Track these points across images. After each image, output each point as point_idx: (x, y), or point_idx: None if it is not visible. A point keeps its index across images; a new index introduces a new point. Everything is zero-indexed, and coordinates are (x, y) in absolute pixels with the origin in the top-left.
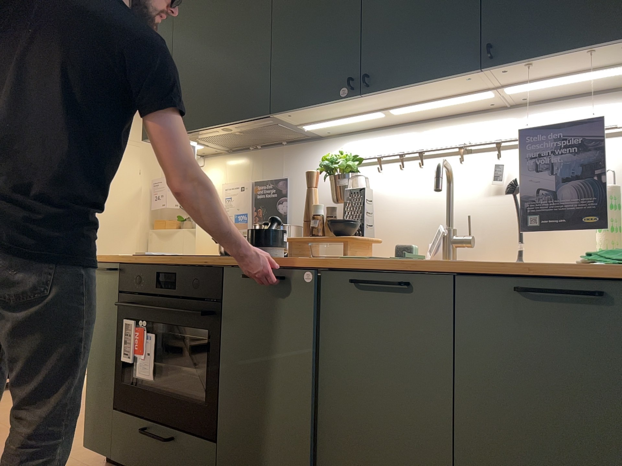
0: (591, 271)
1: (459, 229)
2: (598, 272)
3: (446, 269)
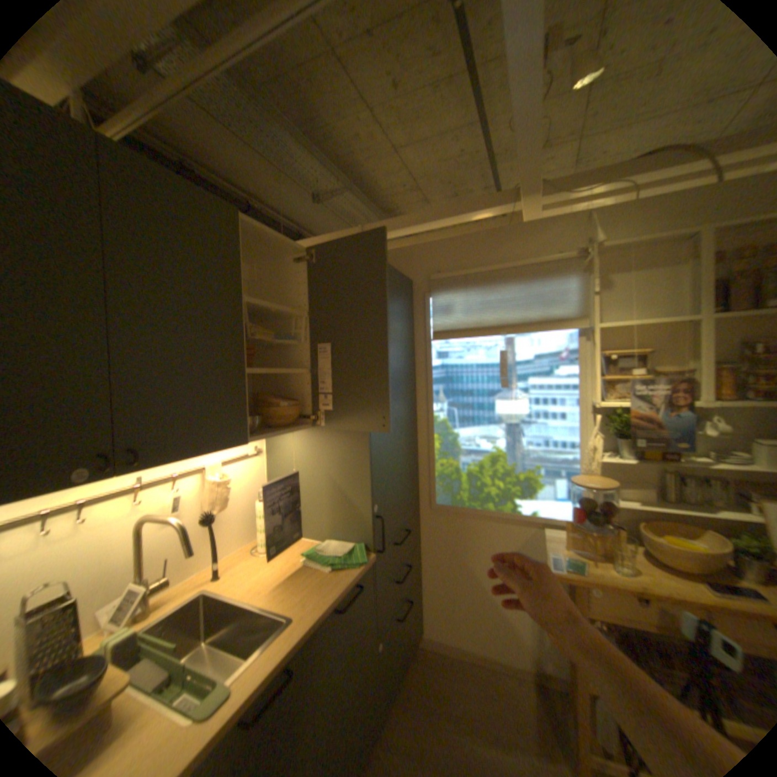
0: (358, 578)
1: (145, 576)
2: (353, 576)
3: (309, 633)
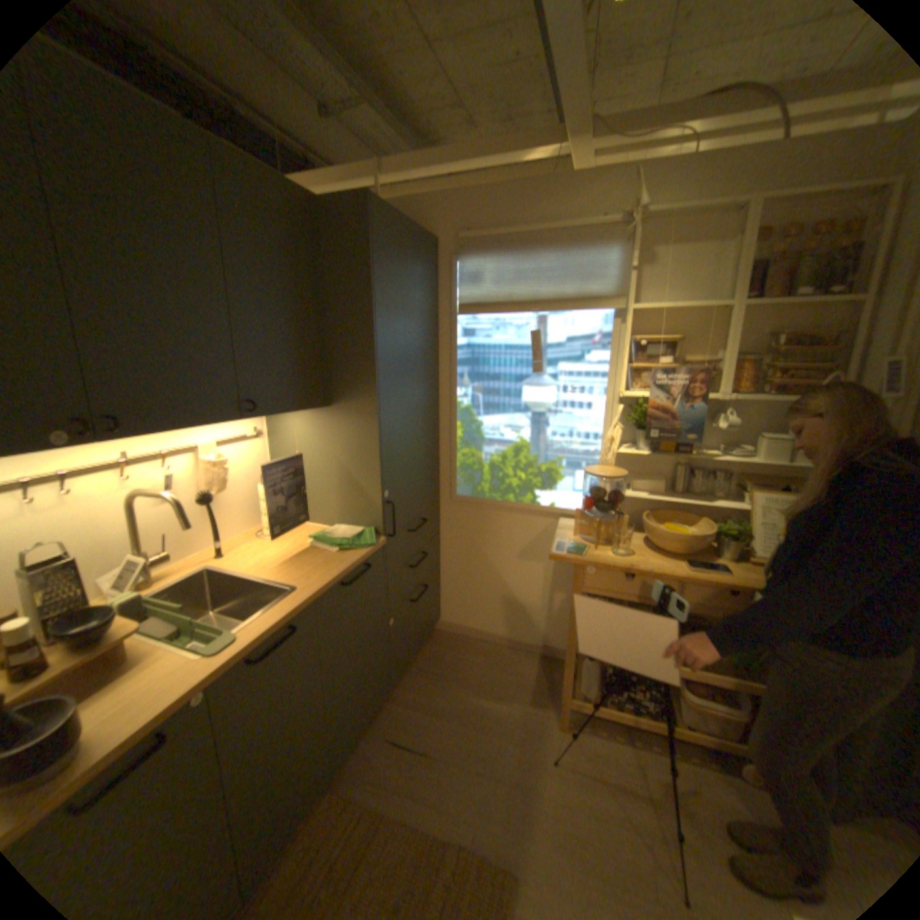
0: (365, 558)
1: (143, 550)
2: (360, 556)
3: (312, 599)
